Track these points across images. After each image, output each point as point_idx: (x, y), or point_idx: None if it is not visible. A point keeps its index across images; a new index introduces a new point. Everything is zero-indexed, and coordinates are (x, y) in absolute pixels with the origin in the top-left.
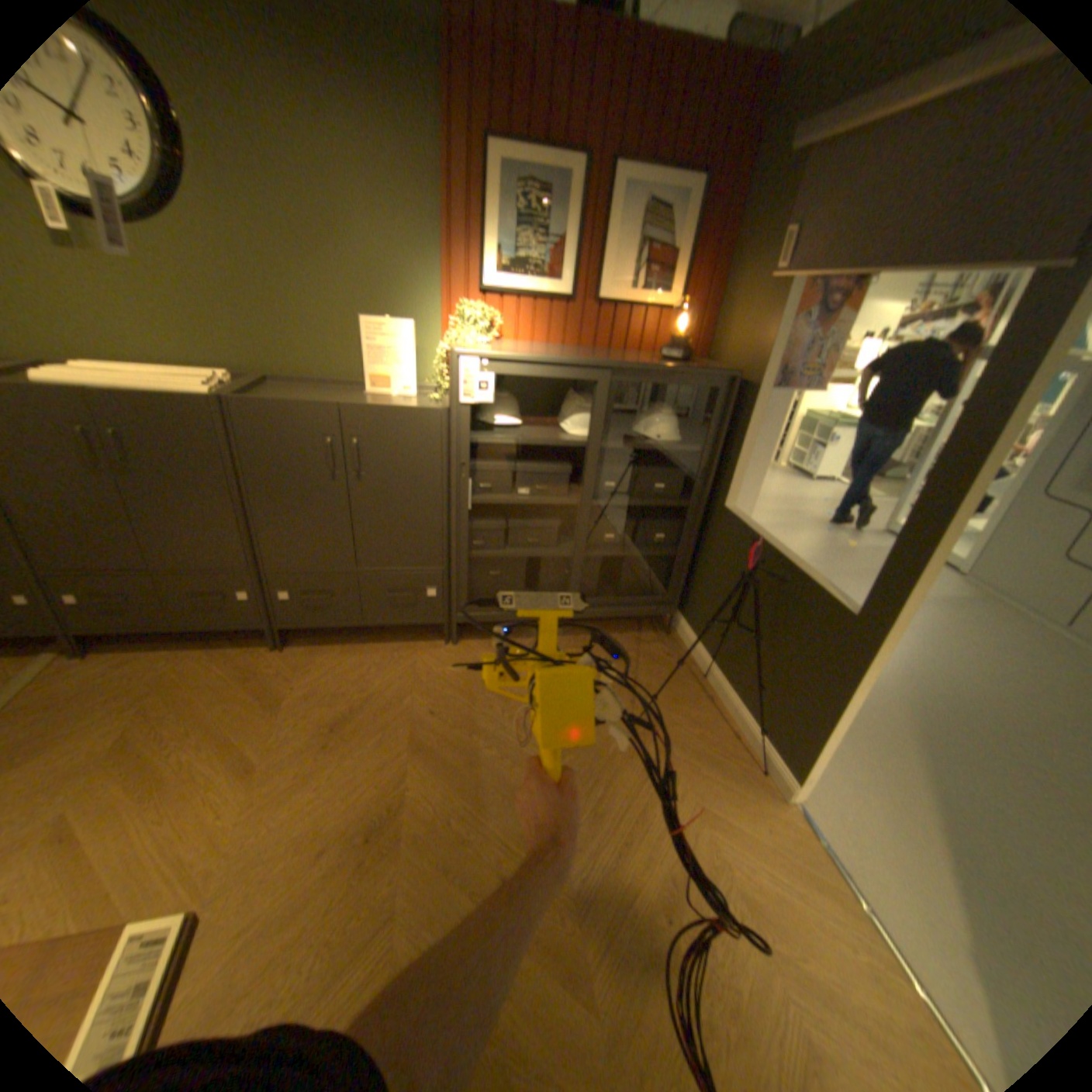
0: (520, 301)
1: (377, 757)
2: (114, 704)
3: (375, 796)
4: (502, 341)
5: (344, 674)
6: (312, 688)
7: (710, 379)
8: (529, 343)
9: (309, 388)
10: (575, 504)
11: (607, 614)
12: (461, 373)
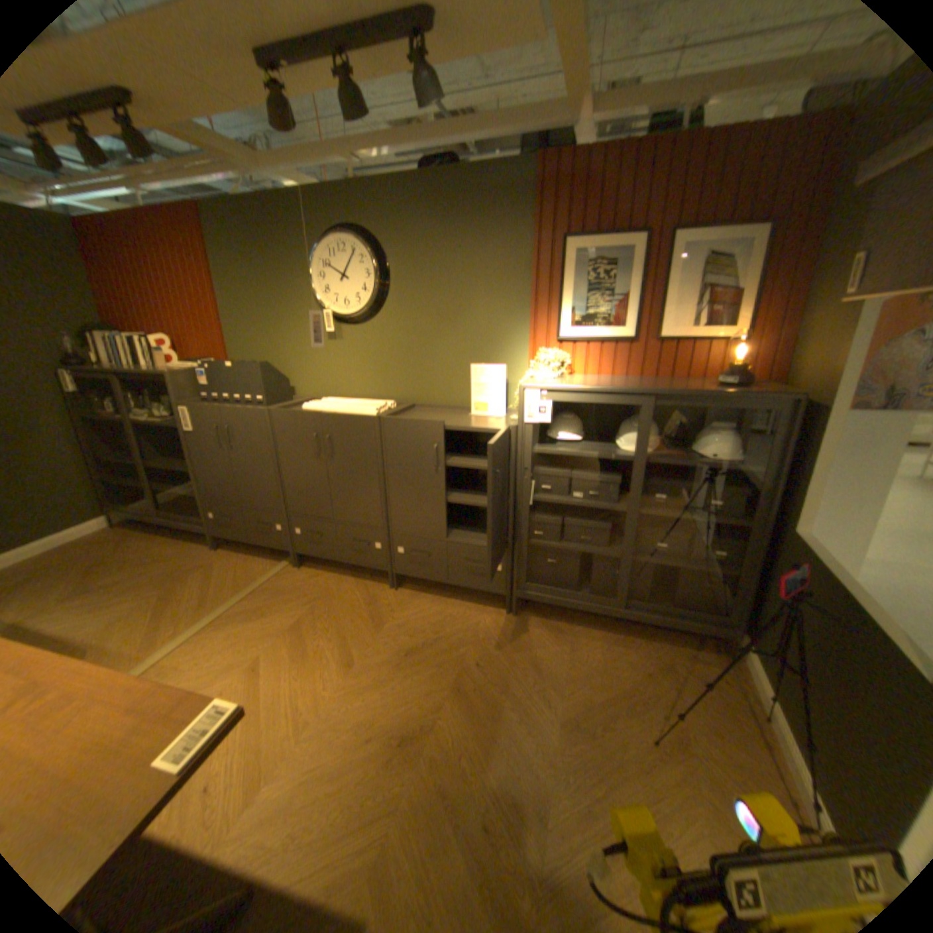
0: (590, 346)
1: (427, 686)
2: (302, 600)
3: (416, 715)
4: (573, 377)
5: (428, 617)
6: (405, 621)
7: (768, 404)
8: (597, 377)
9: (438, 412)
10: (624, 511)
11: (658, 623)
12: (527, 402)
